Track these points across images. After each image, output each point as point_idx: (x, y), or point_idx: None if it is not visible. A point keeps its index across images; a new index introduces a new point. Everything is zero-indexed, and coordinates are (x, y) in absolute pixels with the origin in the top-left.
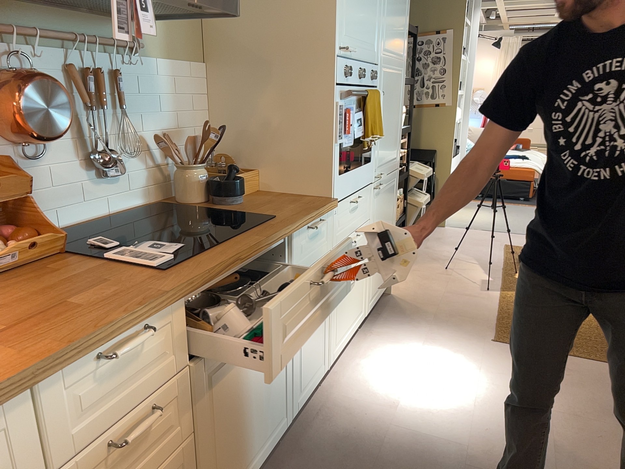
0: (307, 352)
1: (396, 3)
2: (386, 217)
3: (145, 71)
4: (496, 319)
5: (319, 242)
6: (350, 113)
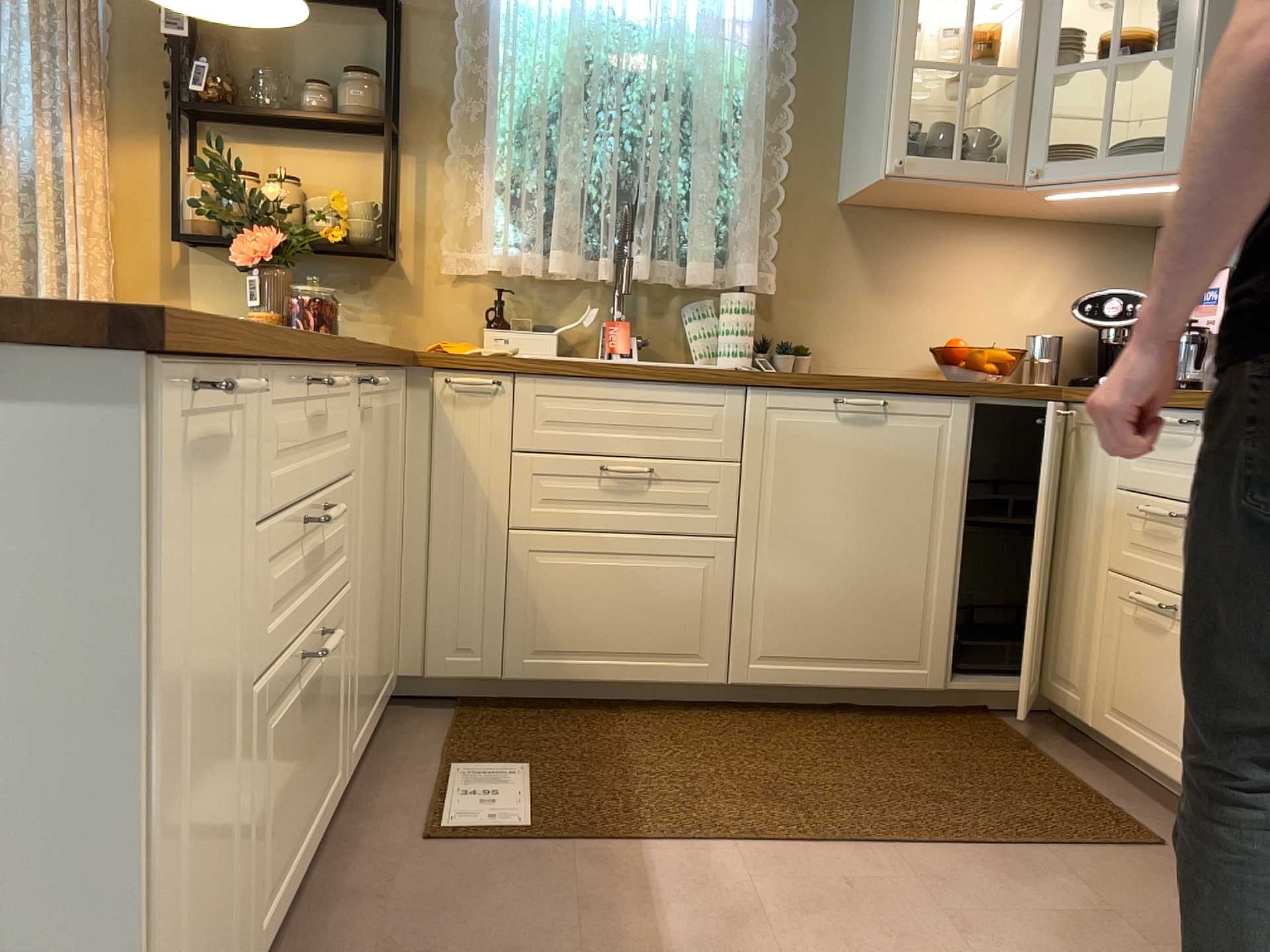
0: None
1: None
2: None
3: None
4: None
5: None
6: None
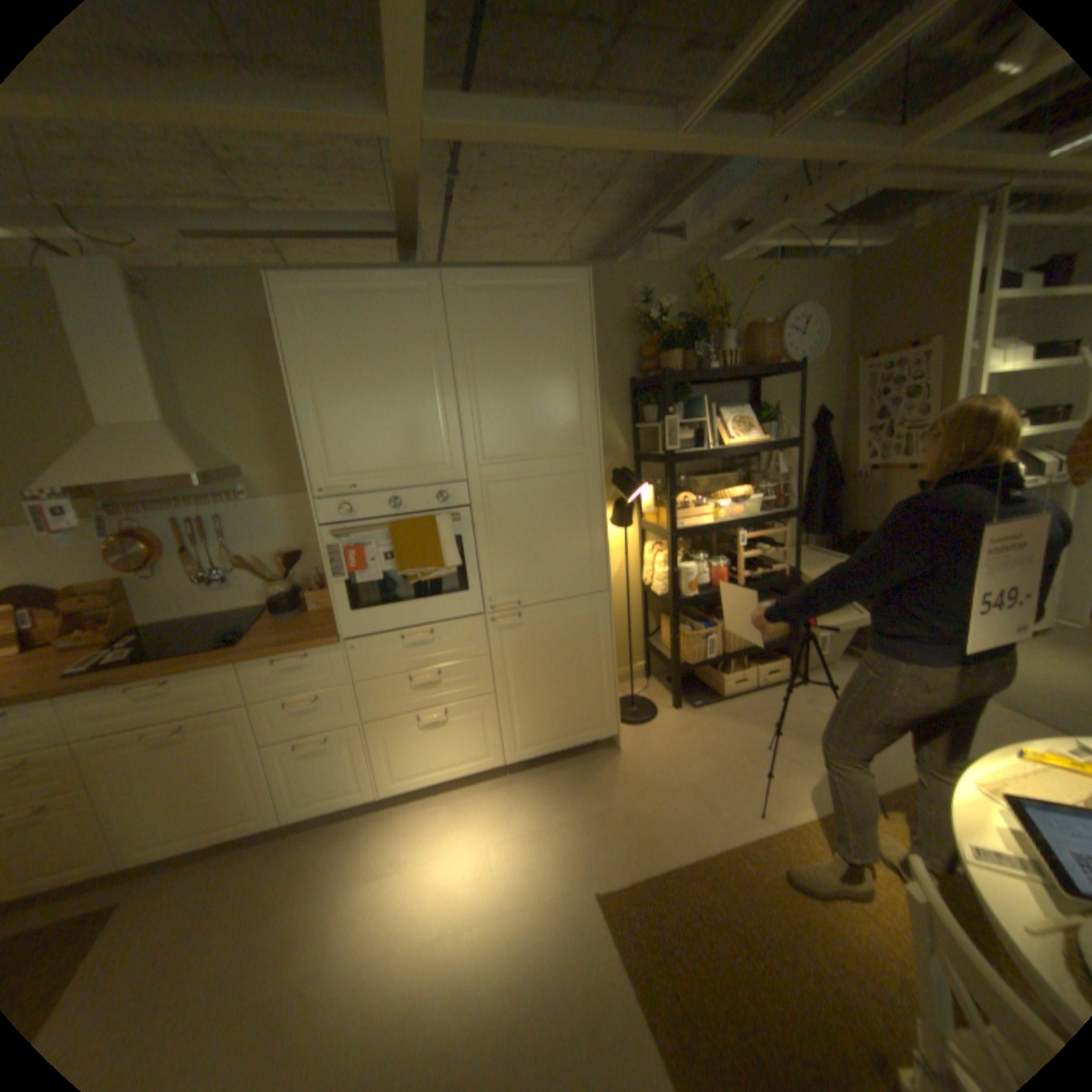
0: (306, 773)
1: (522, 393)
2: (559, 654)
3: (250, 510)
4: (669, 873)
5: (309, 675)
6: (361, 549)
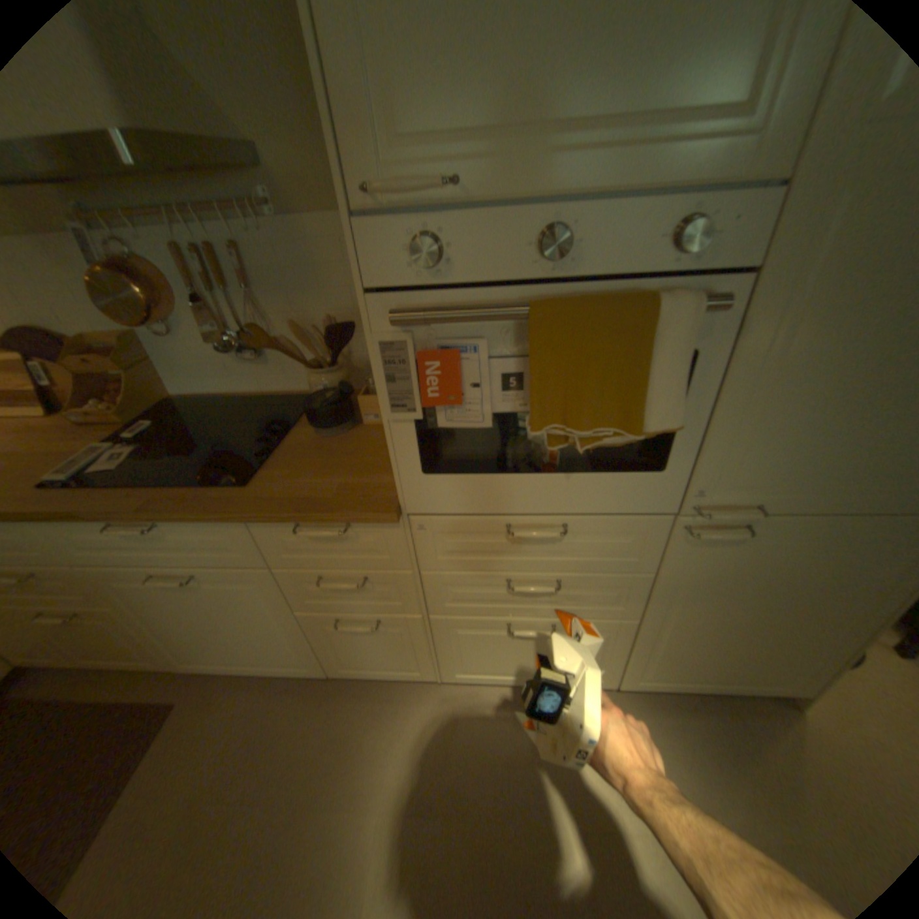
0: (355, 645)
1: None
2: (791, 596)
3: (282, 235)
4: None
5: (355, 550)
6: (457, 356)
